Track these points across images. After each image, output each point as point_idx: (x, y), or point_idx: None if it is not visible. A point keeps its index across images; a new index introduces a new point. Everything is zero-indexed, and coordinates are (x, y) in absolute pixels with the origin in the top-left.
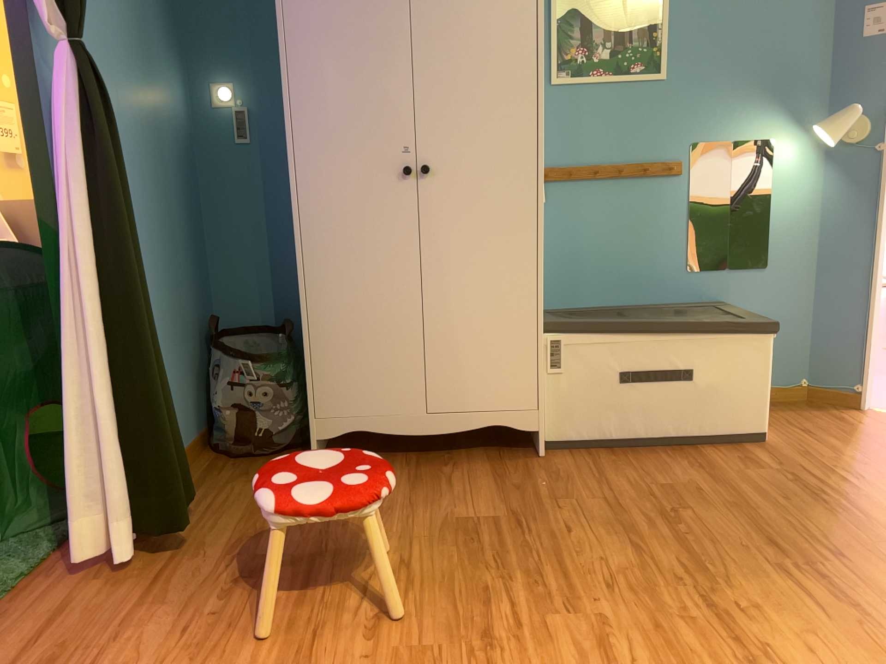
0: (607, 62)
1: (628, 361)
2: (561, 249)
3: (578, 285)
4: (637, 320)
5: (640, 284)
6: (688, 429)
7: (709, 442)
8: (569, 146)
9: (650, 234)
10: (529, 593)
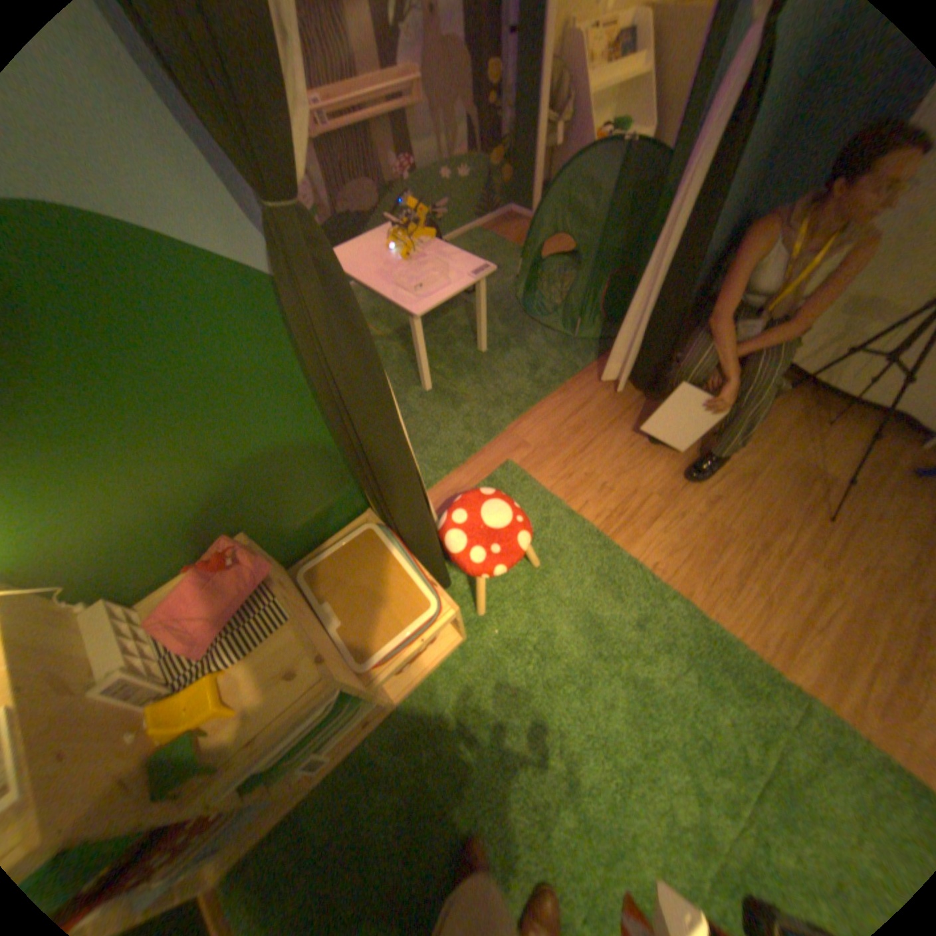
0: None
1: None
2: None
3: None
4: None
5: None
6: None
7: None
8: None
9: None
10: (819, 546)
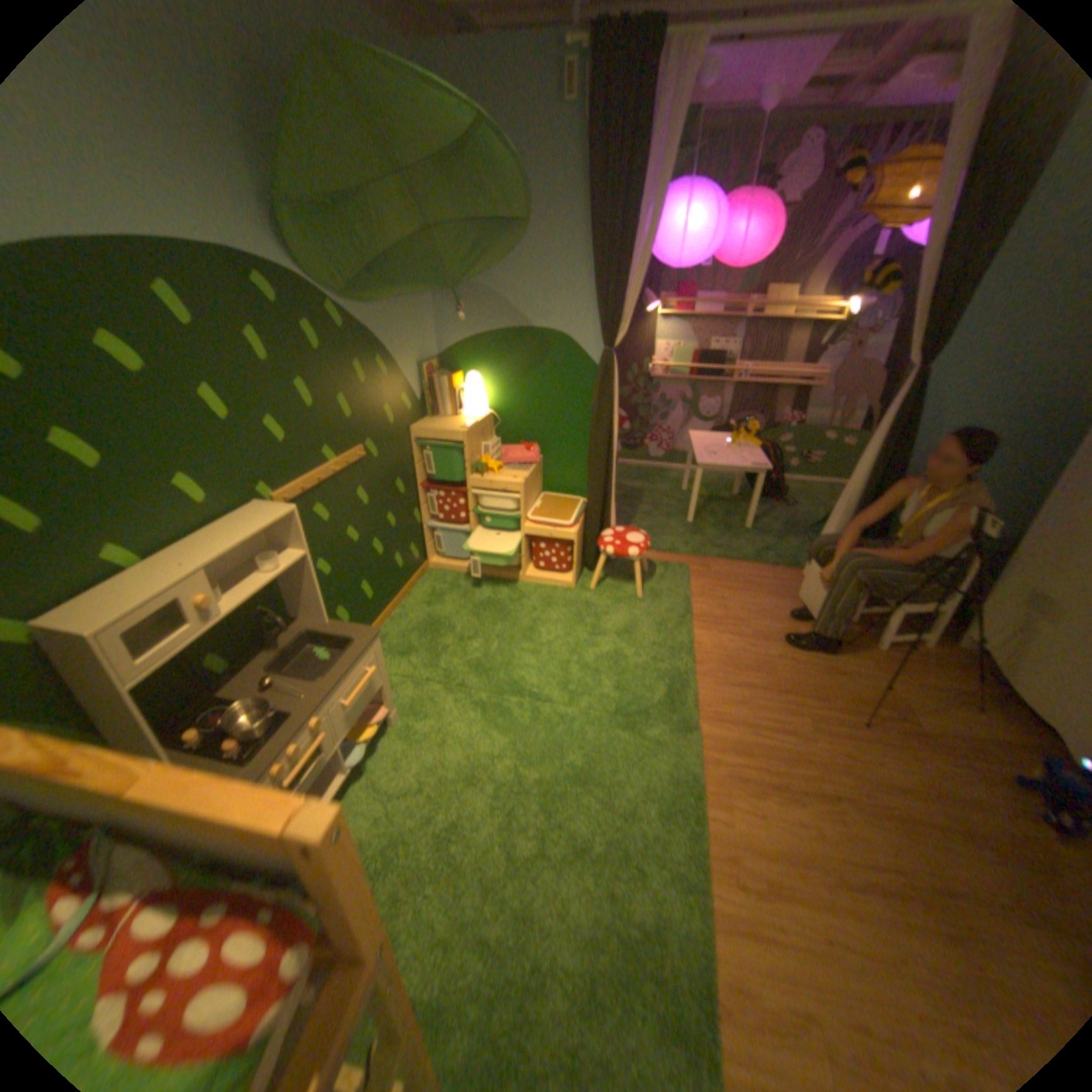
0: None
1: None
2: None
3: None
4: None
5: None
6: None
7: None
8: None
9: None
10: (831, 725)
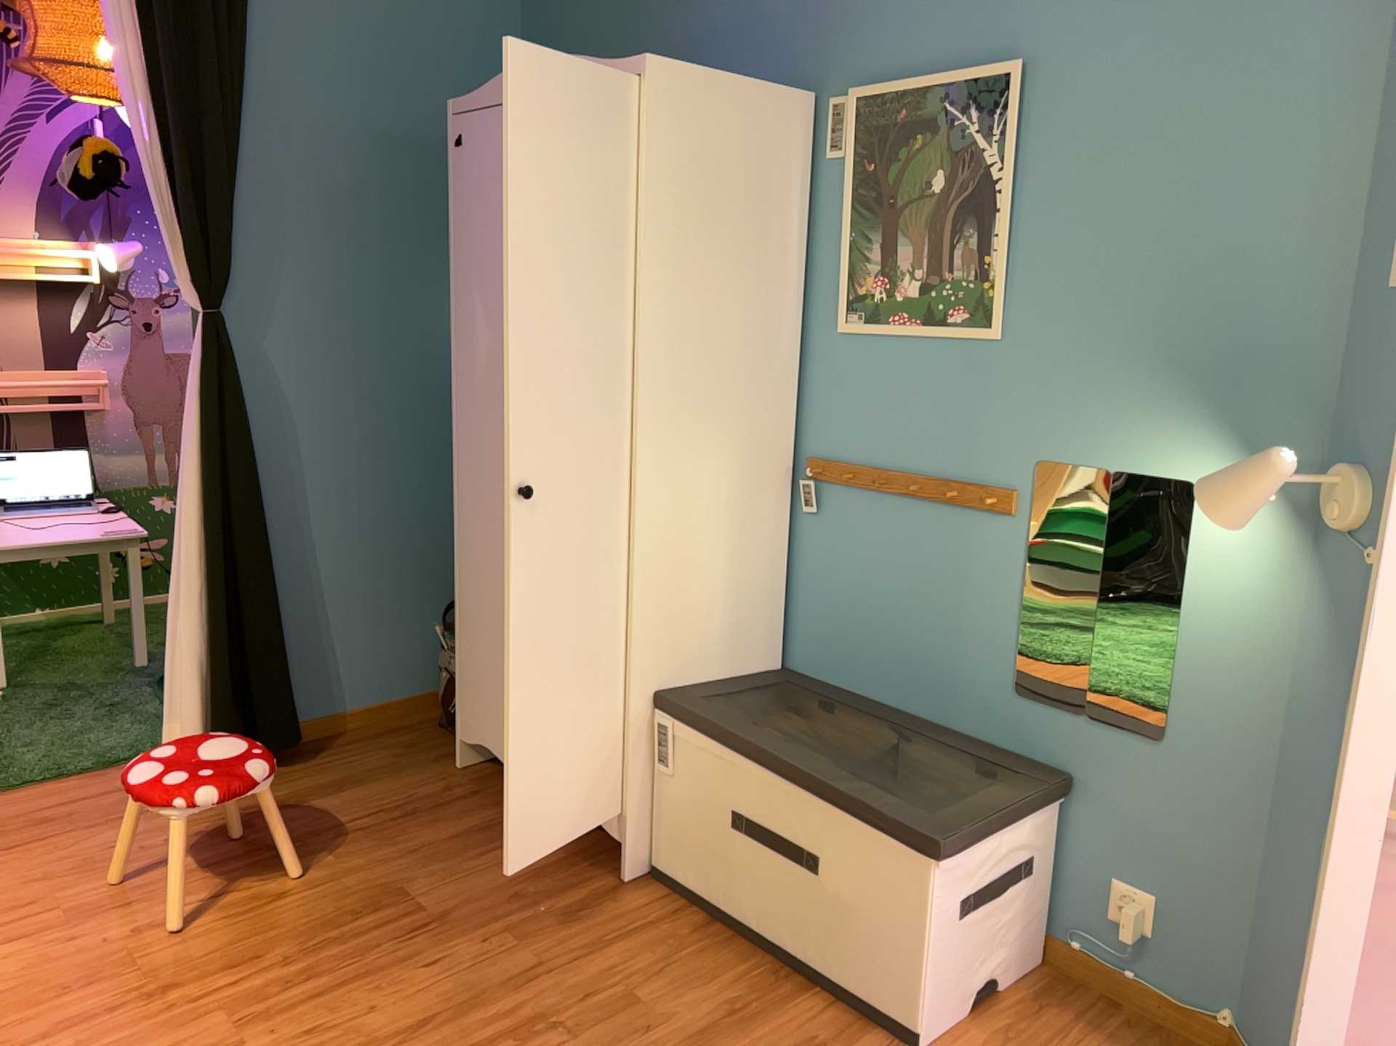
0: (915, 301)
1: (742, 802)
2: (835, 591)
3: (854, 658)
4: (773, 742)
5: (939, 687)
6: (810, 956)
7: (835, 996)
8: (857, 430)
9: (960, 605)
10: (270, 995)
